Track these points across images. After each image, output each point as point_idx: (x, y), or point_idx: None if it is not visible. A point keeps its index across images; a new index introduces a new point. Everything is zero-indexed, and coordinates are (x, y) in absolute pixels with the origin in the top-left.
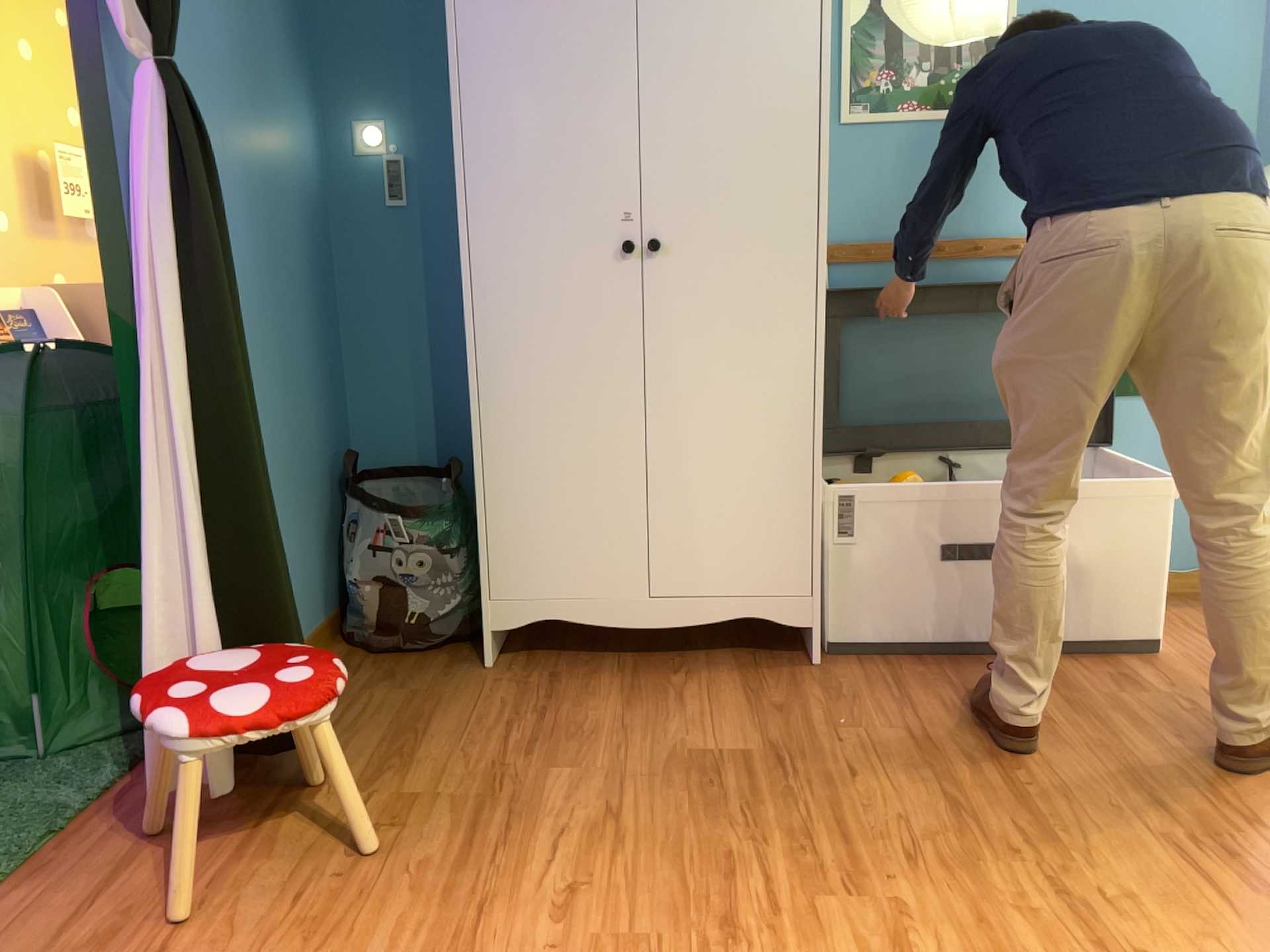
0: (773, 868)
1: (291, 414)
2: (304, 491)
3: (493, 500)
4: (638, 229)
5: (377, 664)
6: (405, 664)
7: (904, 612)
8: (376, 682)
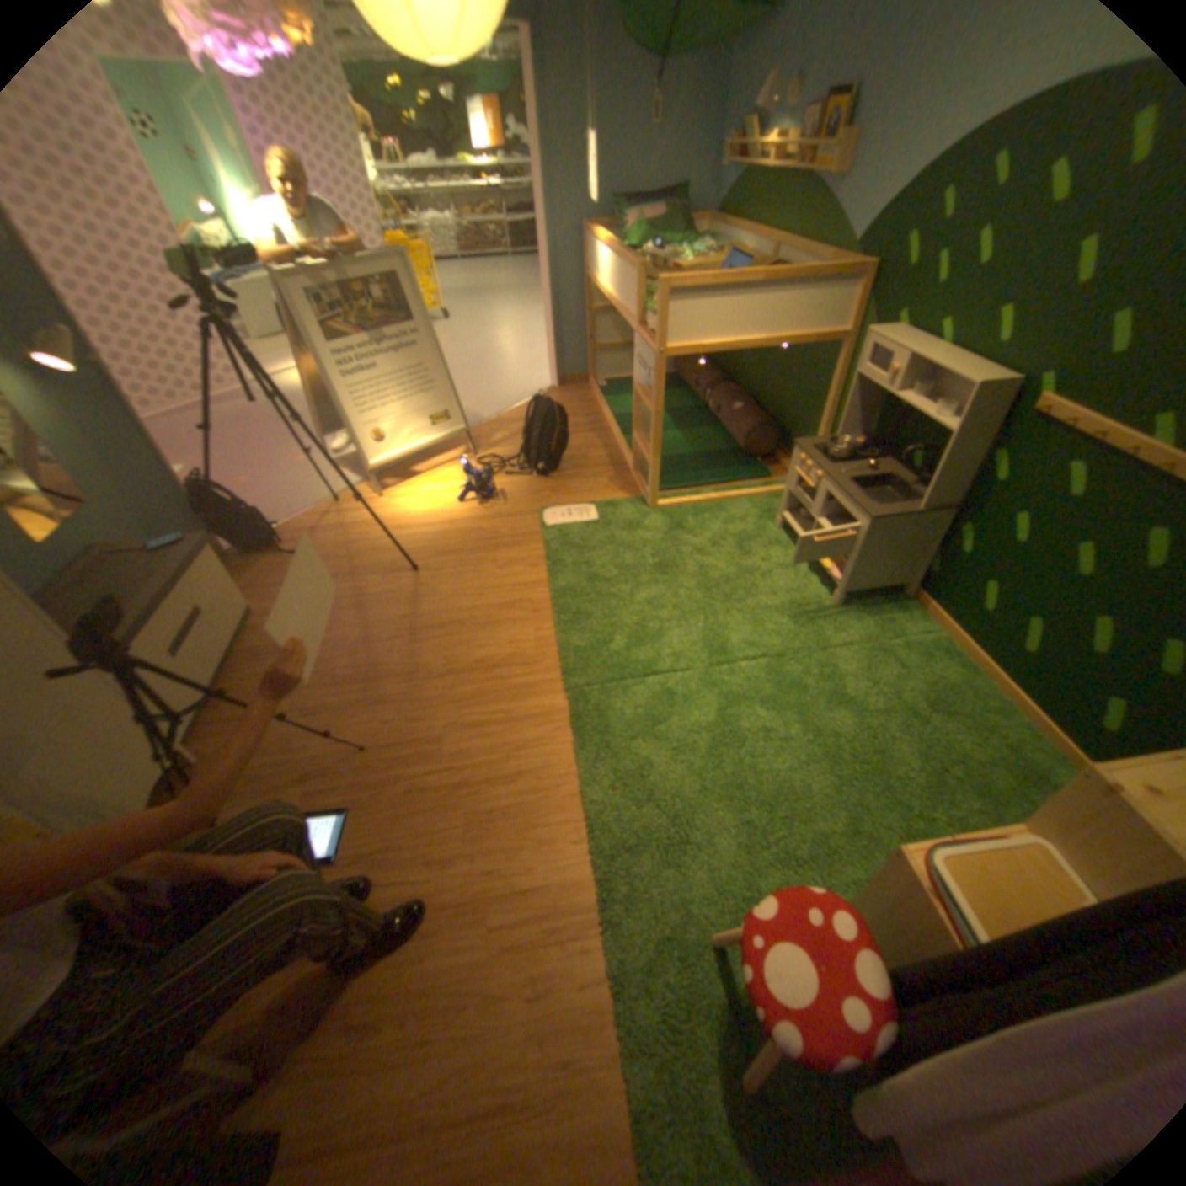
0: (413, 772)
1: None
2: None
3: None
4: None
5: None
6: None
7: (182, 699)
8: None
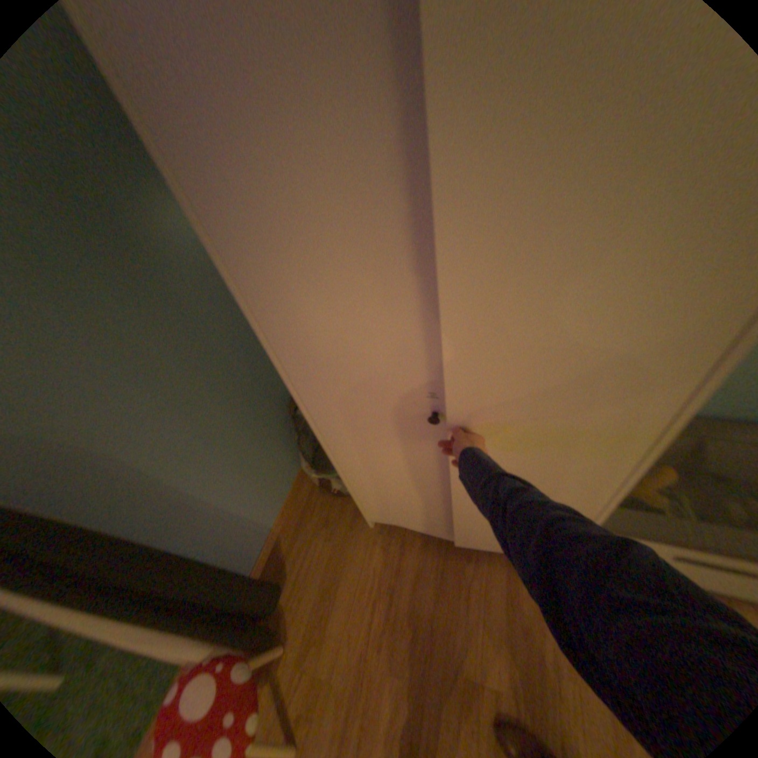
0: None
1: (242, 420)
2: (267, 440)
3: (358, 490)
4: (444, 403)
5: (322, 508)
6: (334, 511)
7: None
8: (319, 531)
